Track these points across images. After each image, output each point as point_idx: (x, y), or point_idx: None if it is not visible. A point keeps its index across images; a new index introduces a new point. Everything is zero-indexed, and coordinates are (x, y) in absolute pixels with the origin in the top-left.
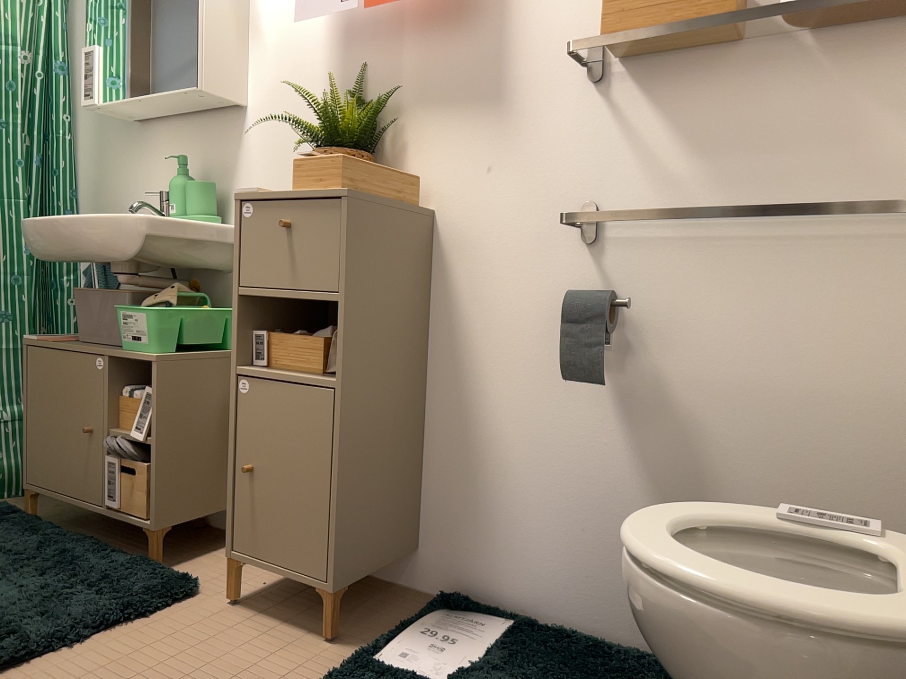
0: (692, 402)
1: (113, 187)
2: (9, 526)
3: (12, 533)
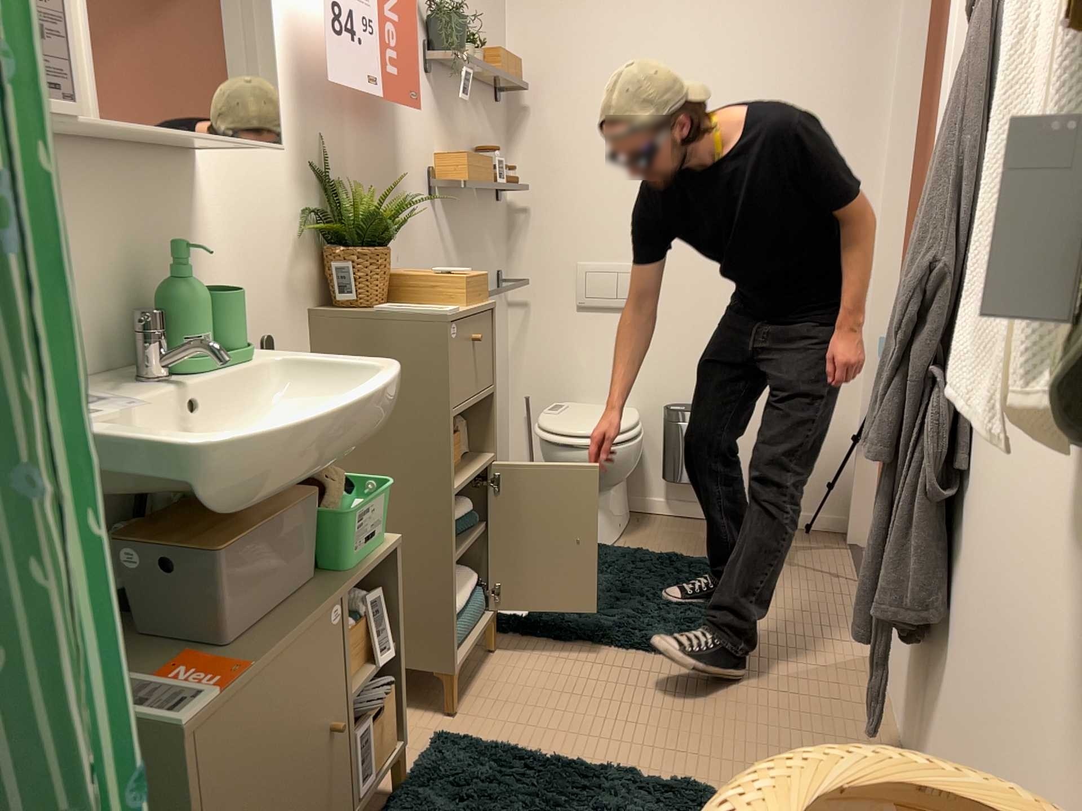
0: None
1: None
2: None
3: None
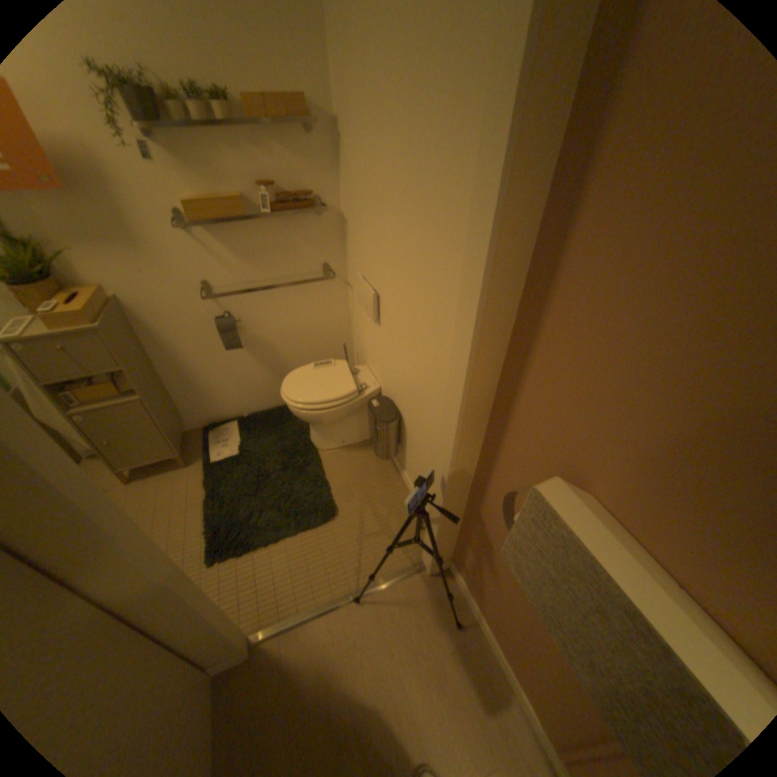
0: (268, 339)
1: None
2: None
3: None
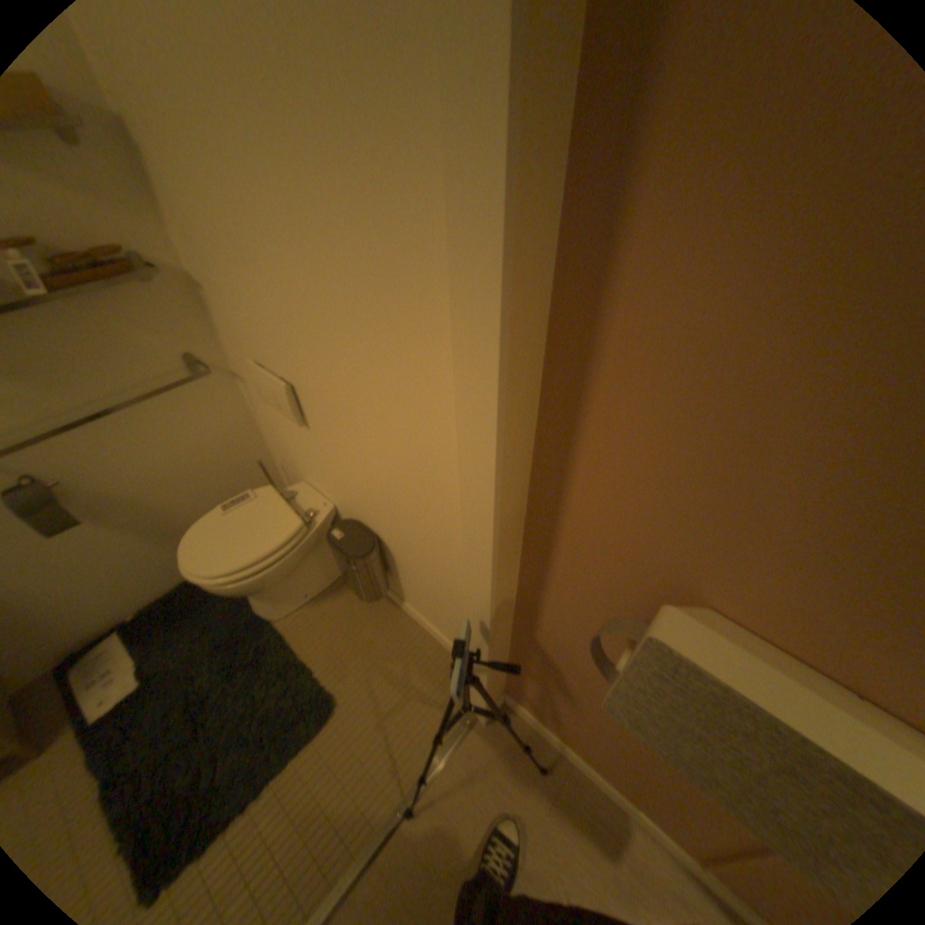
0: (124, 494)
1: None
2: None
3: None
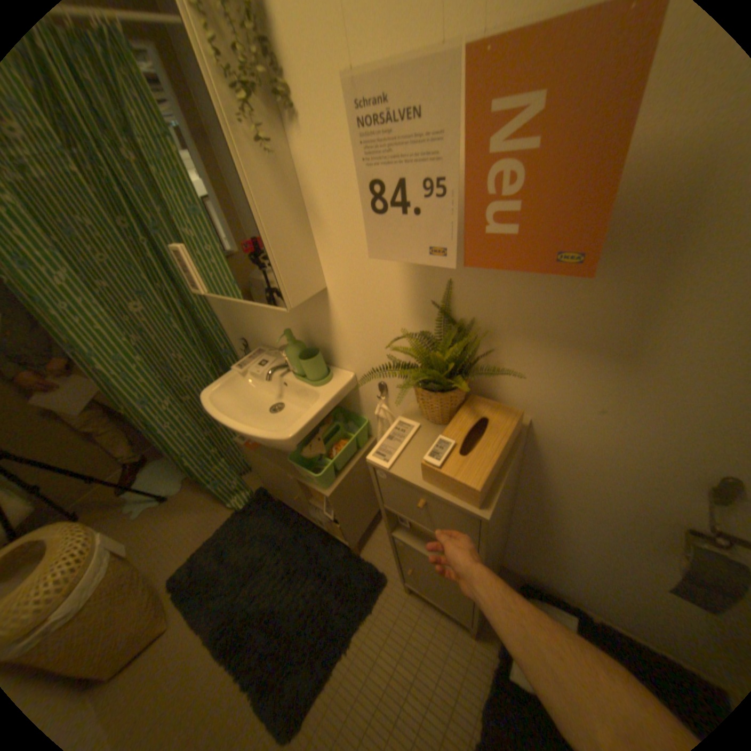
0: None
1: (236, 315)
2: (272, 518)
3: (276, 528)
